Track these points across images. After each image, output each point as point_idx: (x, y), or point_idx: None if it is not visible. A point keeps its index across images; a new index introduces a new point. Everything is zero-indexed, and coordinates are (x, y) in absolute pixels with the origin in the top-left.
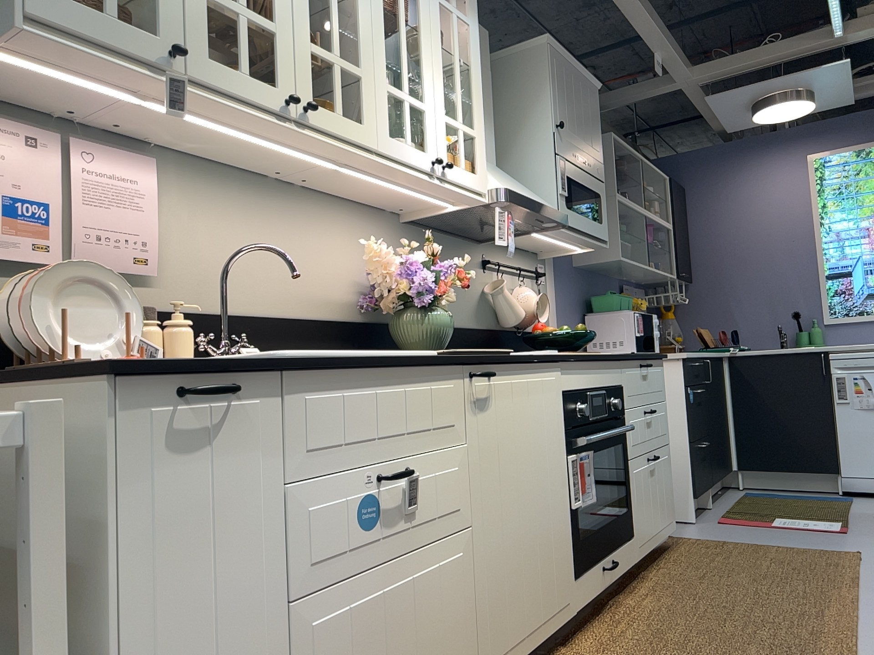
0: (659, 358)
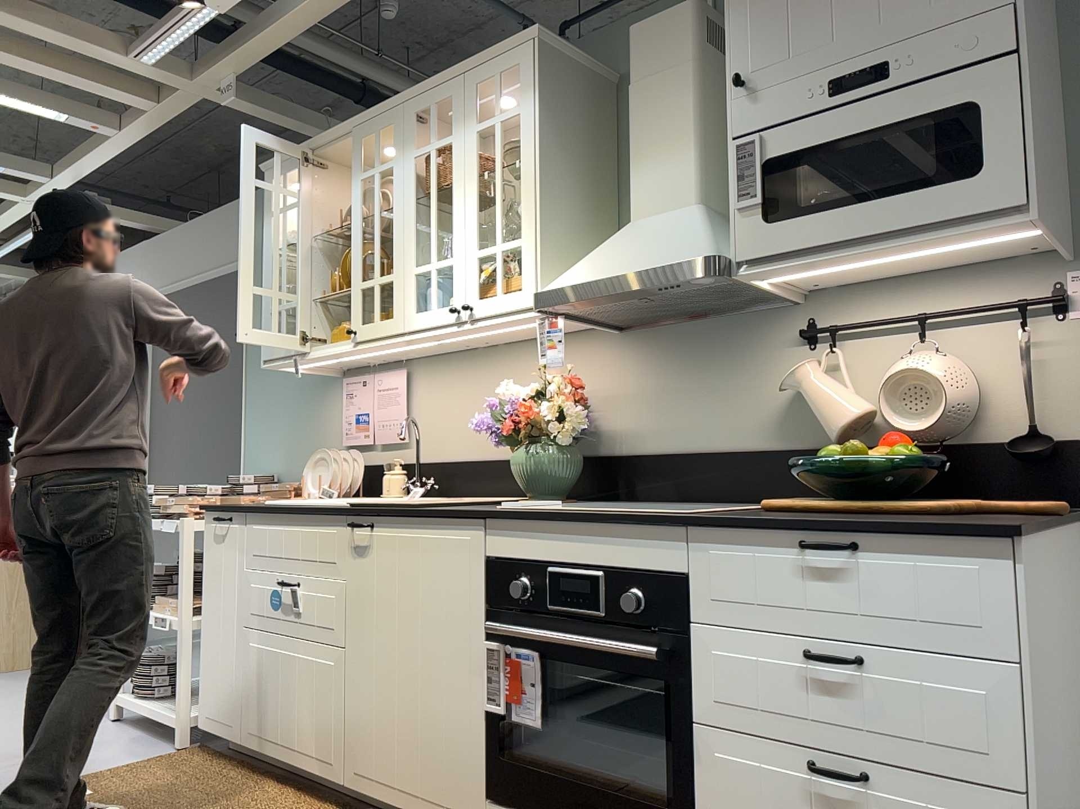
0: (918, 531)
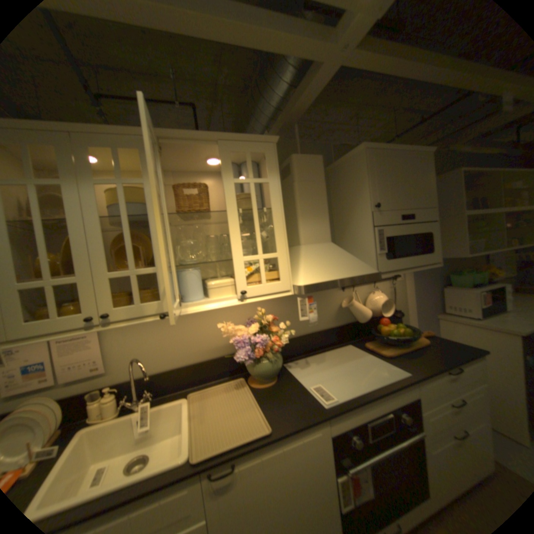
0: (475, 361)
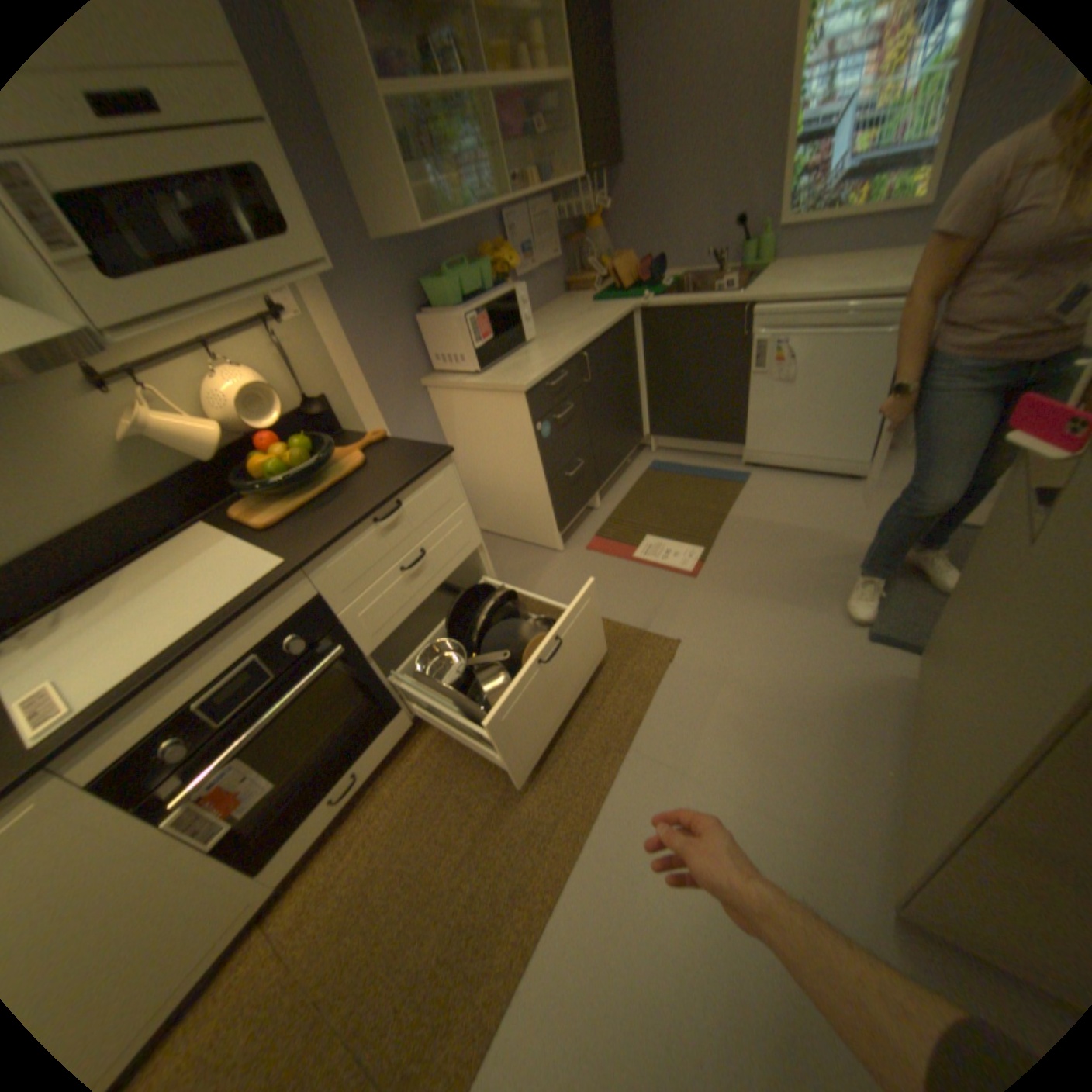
0: (423, 475)
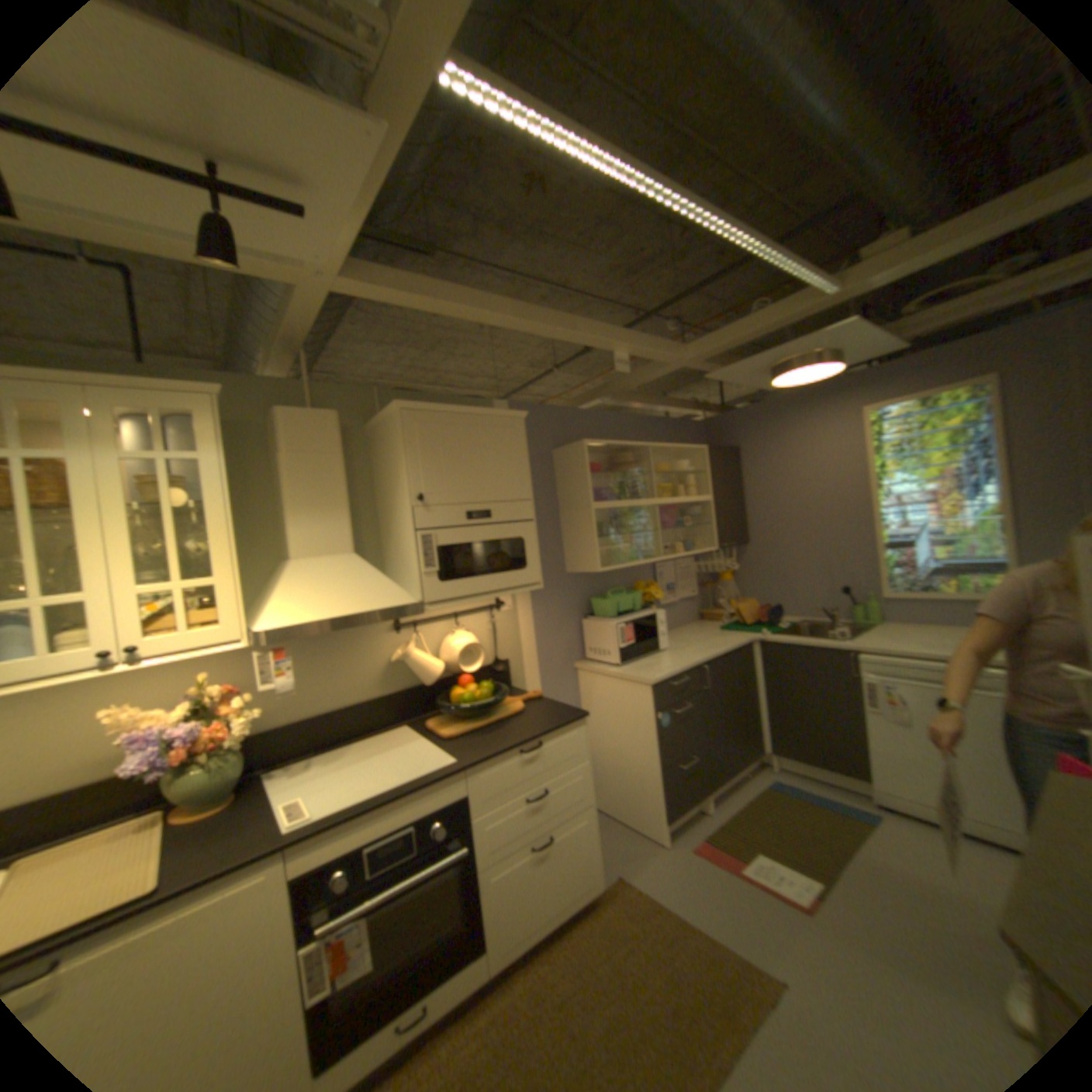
0: (562, 727)
